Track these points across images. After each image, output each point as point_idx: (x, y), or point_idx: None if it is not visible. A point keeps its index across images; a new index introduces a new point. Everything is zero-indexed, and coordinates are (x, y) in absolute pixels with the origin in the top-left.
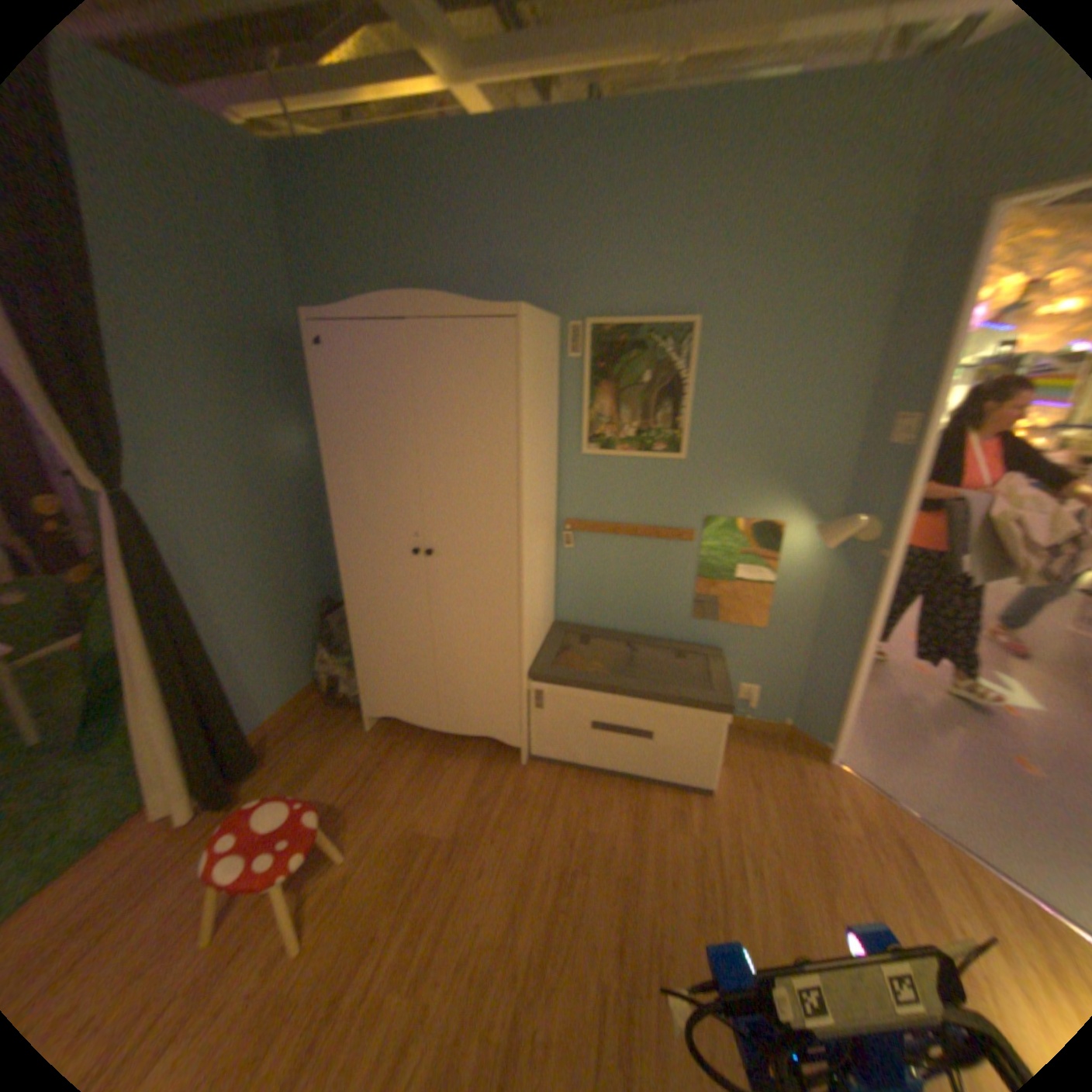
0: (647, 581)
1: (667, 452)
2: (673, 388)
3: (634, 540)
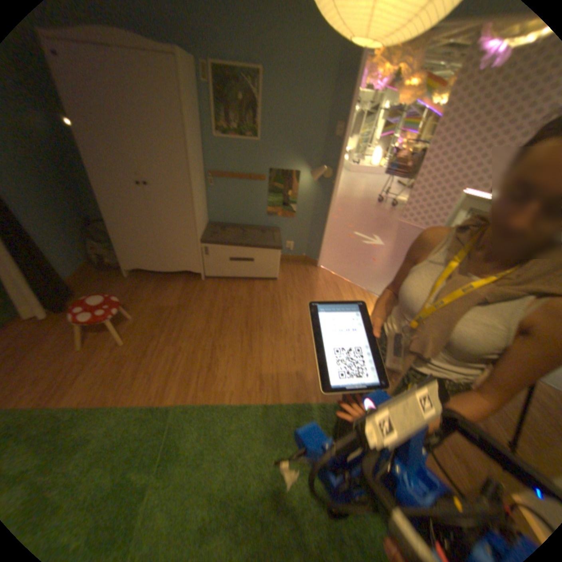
0: (246, 200)
1: (250, 136)
2: (251, 103)
3: (239, 180)
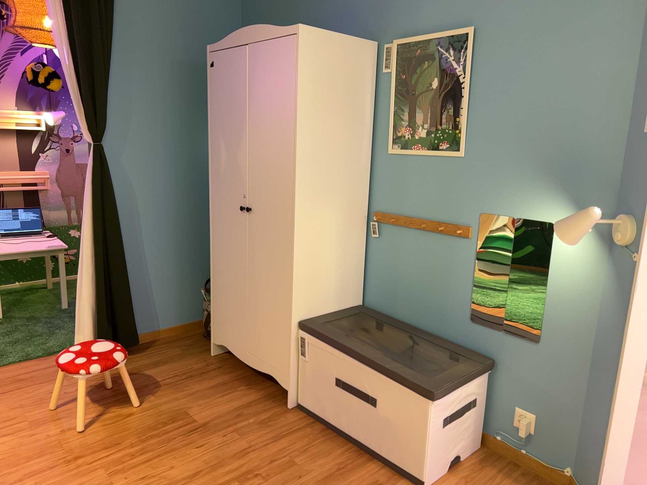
0: (432, 277)
1: (448, 151)
2: (453, 93)
3: (423, 234)
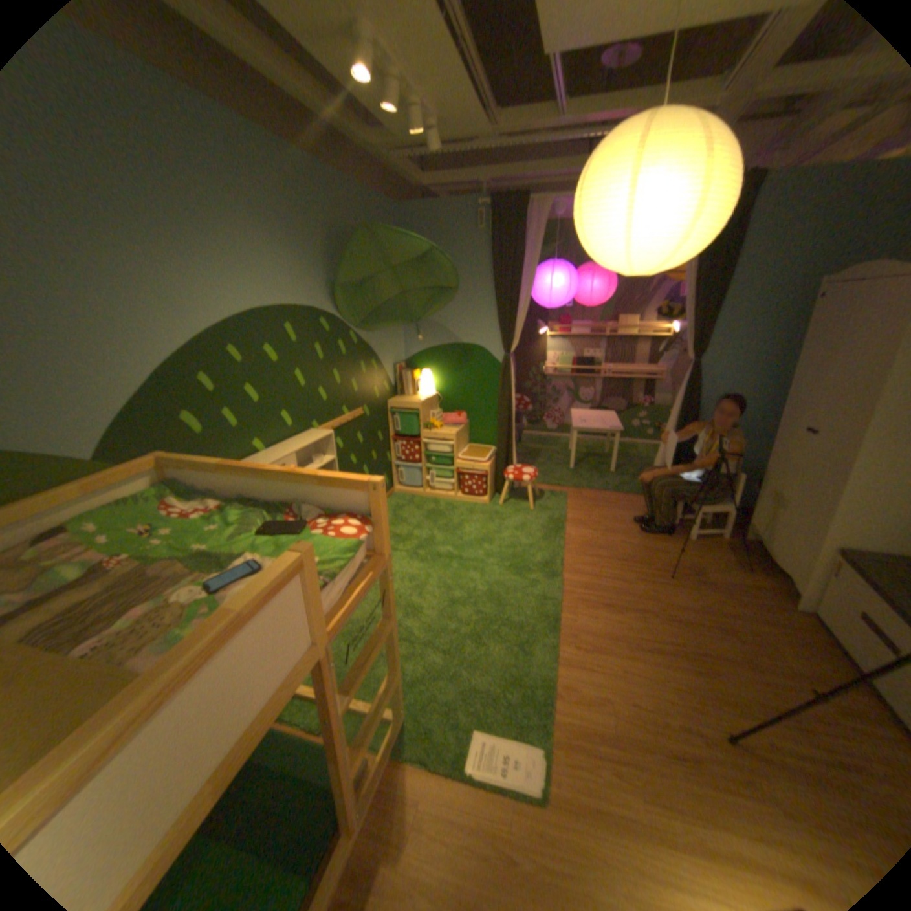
0: None
1: None
2: None
3: None
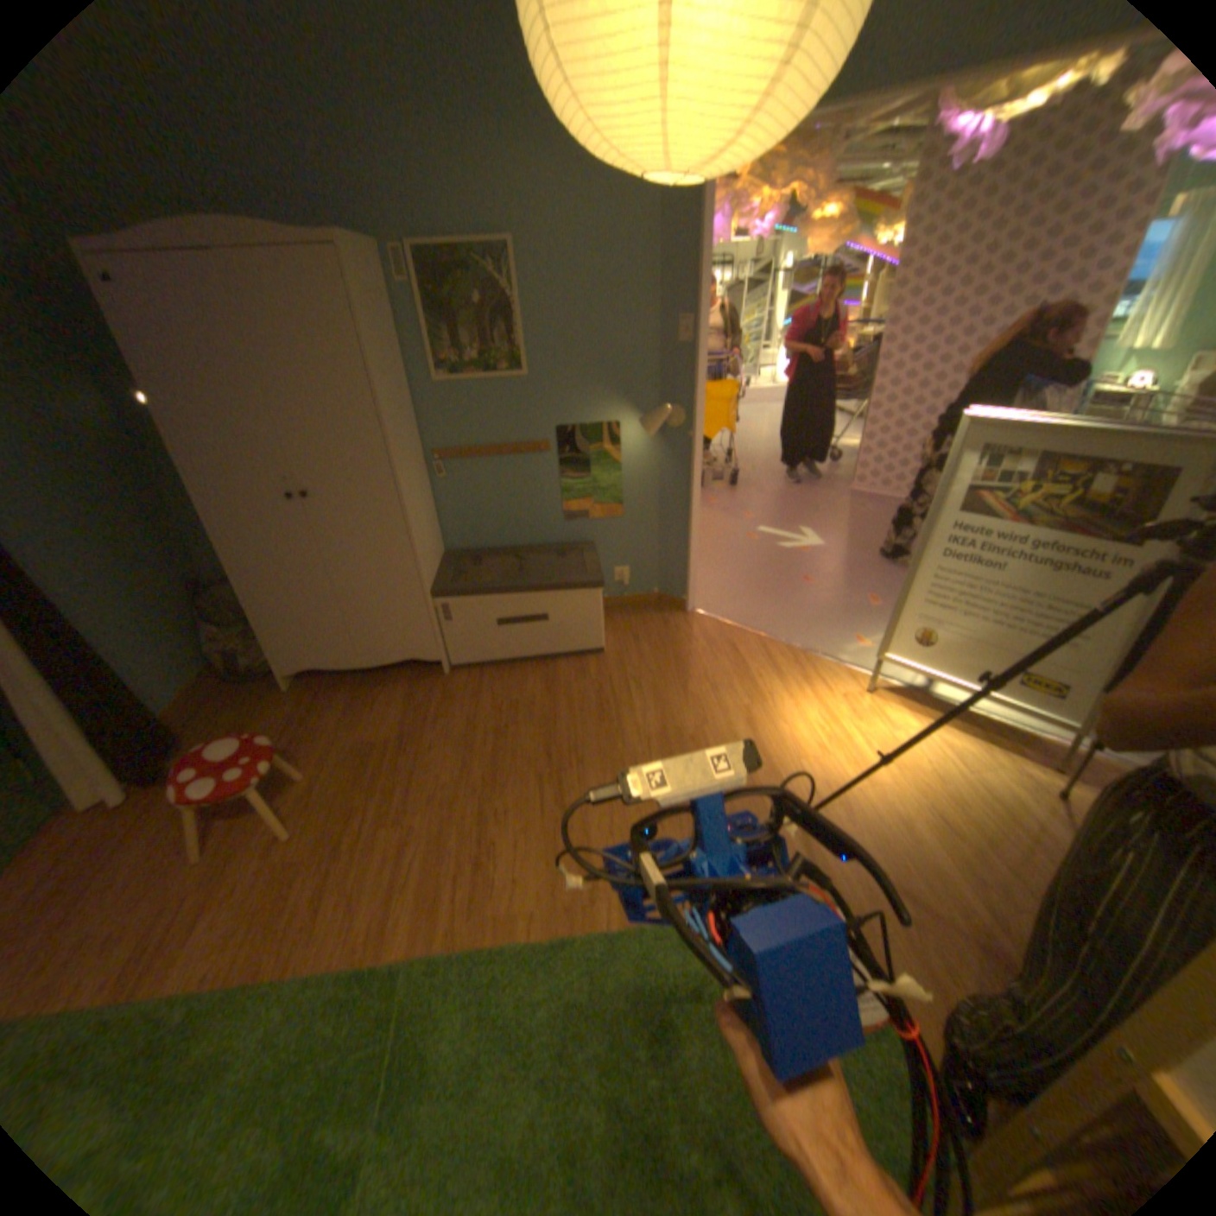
0: (519, 496)
1: (508, 370)
2: (500, 307)
3: (499, 459)
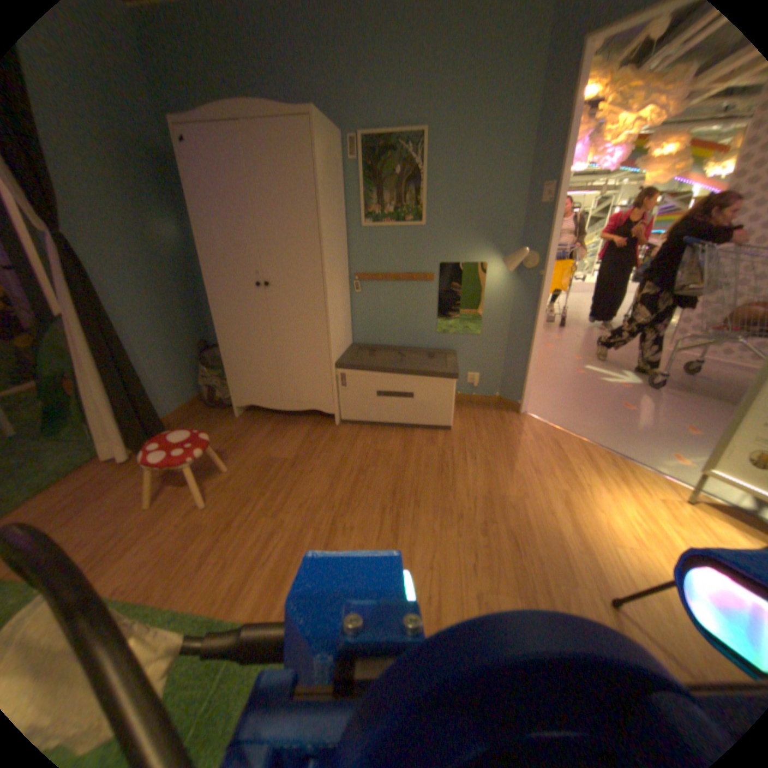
0: (407, 311)
1: (412, 221)
2: (413, 177)
3: (397, 283)
